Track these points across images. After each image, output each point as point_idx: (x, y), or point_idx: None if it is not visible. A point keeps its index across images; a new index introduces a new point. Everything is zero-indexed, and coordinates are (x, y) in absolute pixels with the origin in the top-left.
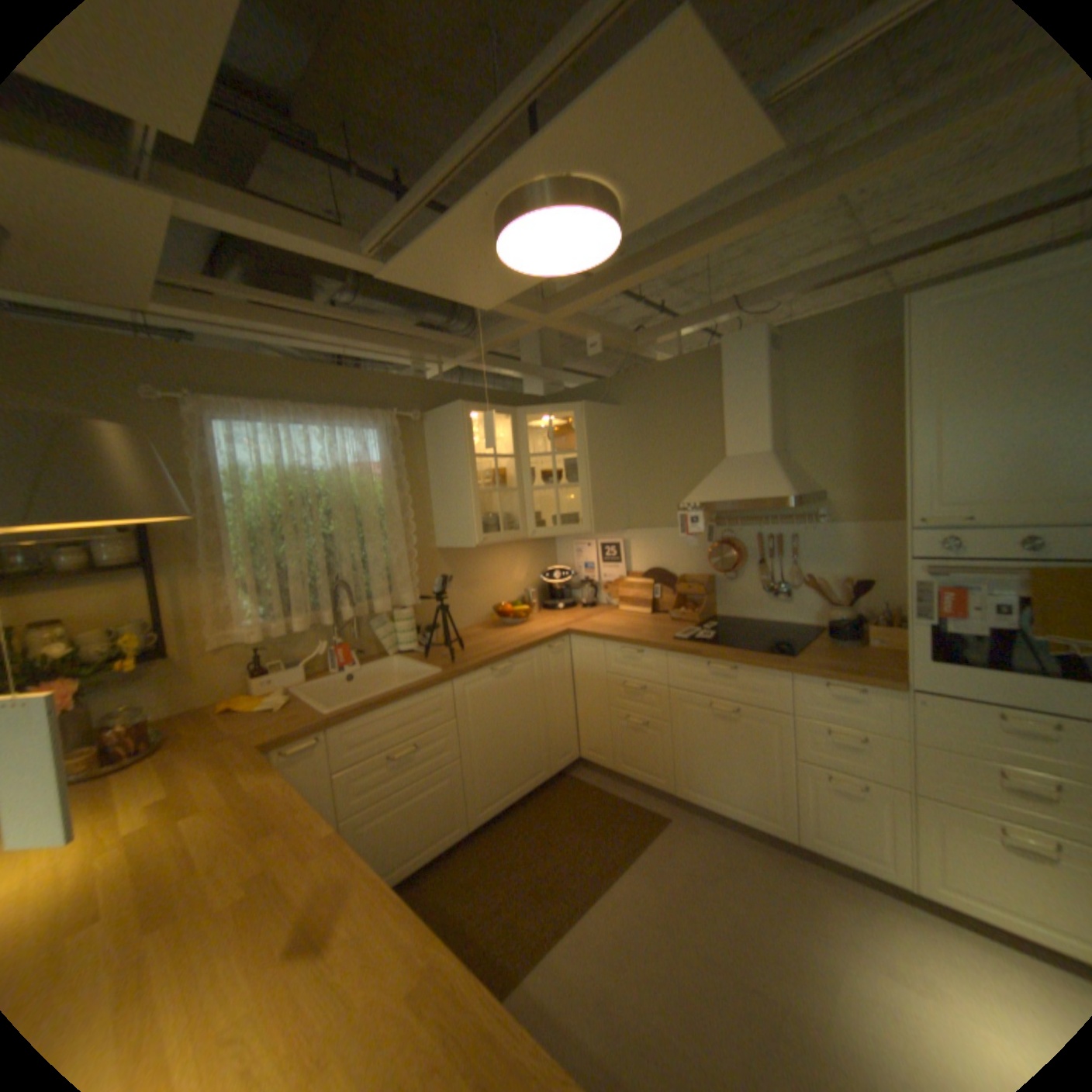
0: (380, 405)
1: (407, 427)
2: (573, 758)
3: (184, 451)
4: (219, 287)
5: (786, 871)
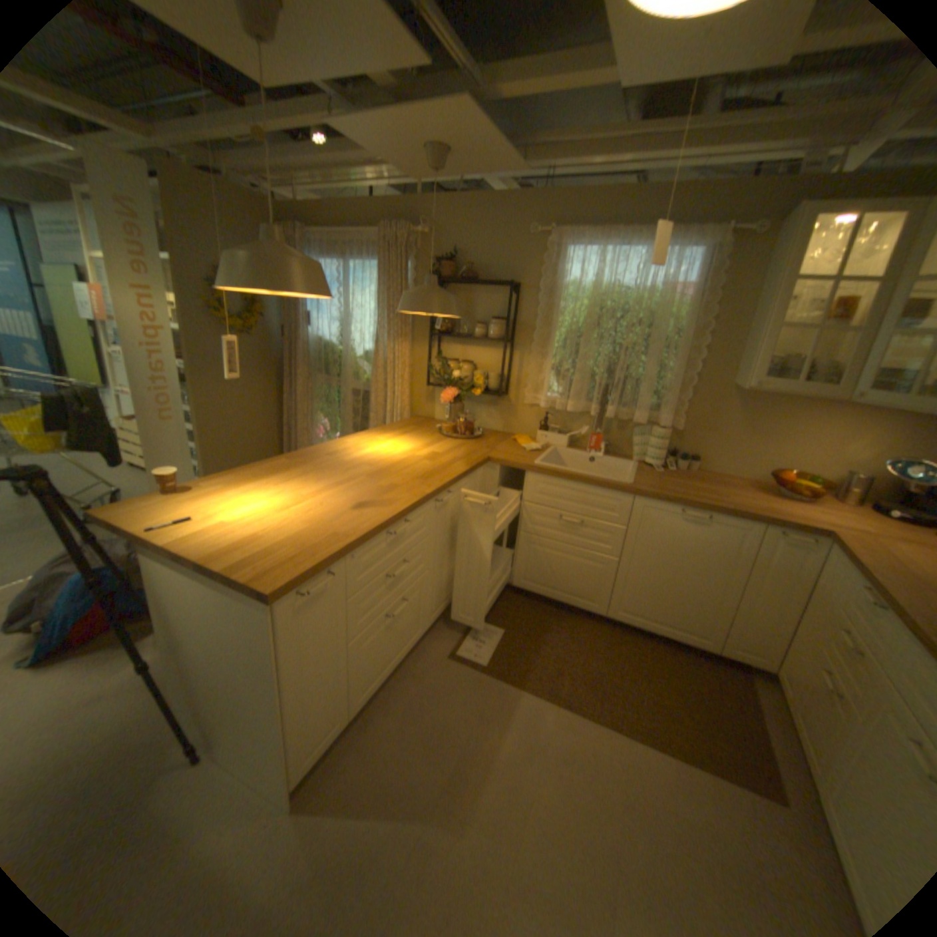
0: (728, 215)
1: (756, 239)
2: (766, 667)
3: (547, 267)
4: (578, 130)
5: None
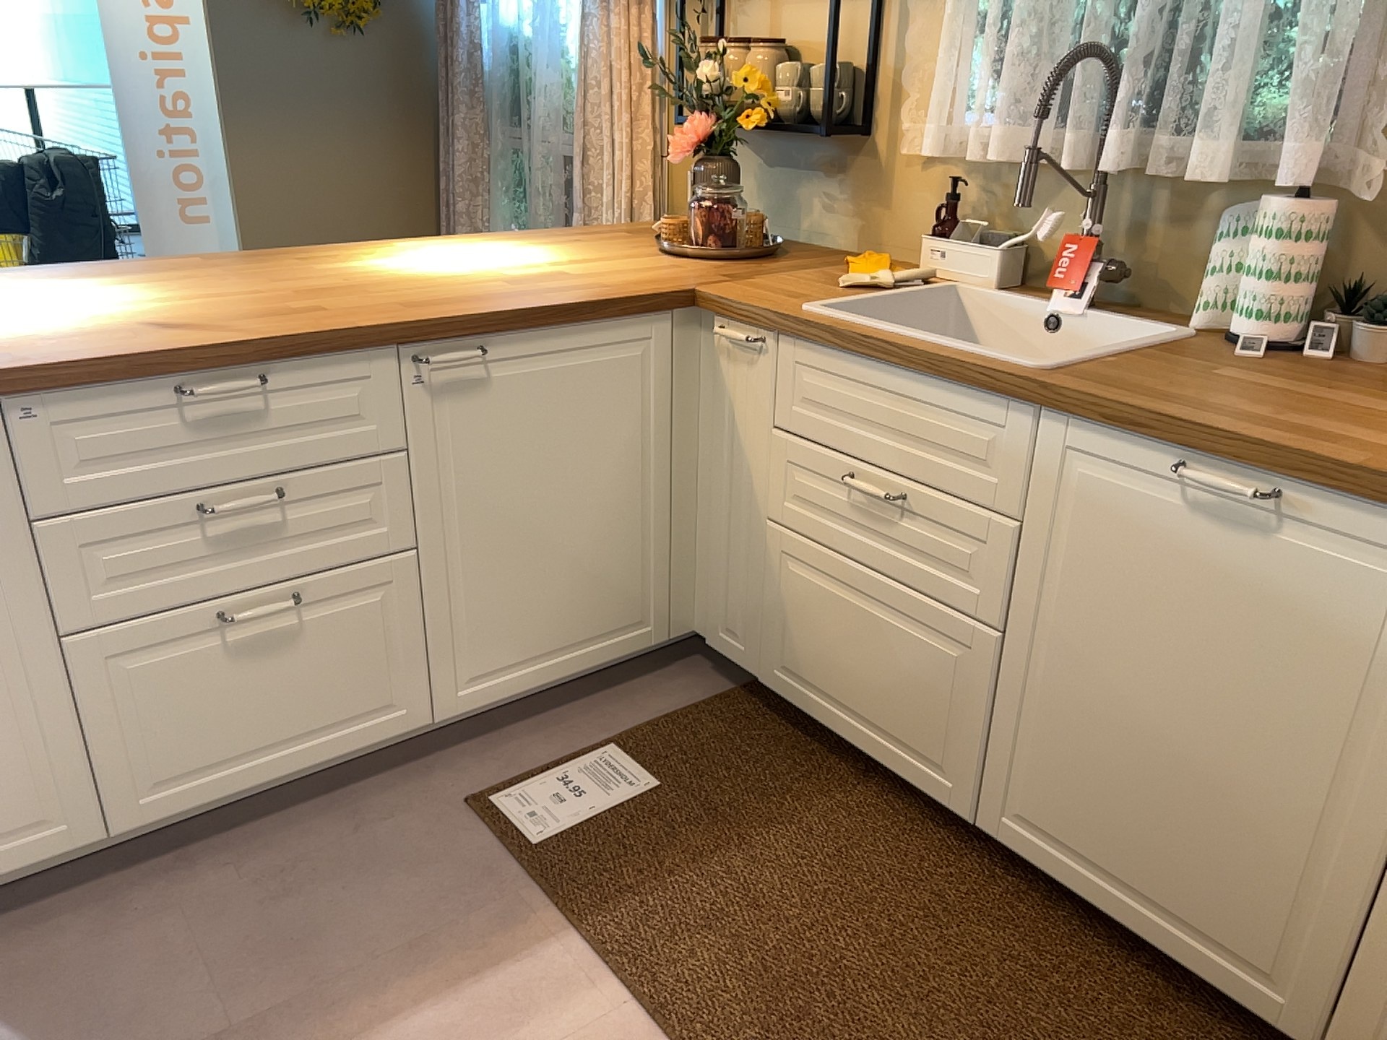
0: None
1: None
2: None
3: None
4: None
5: None
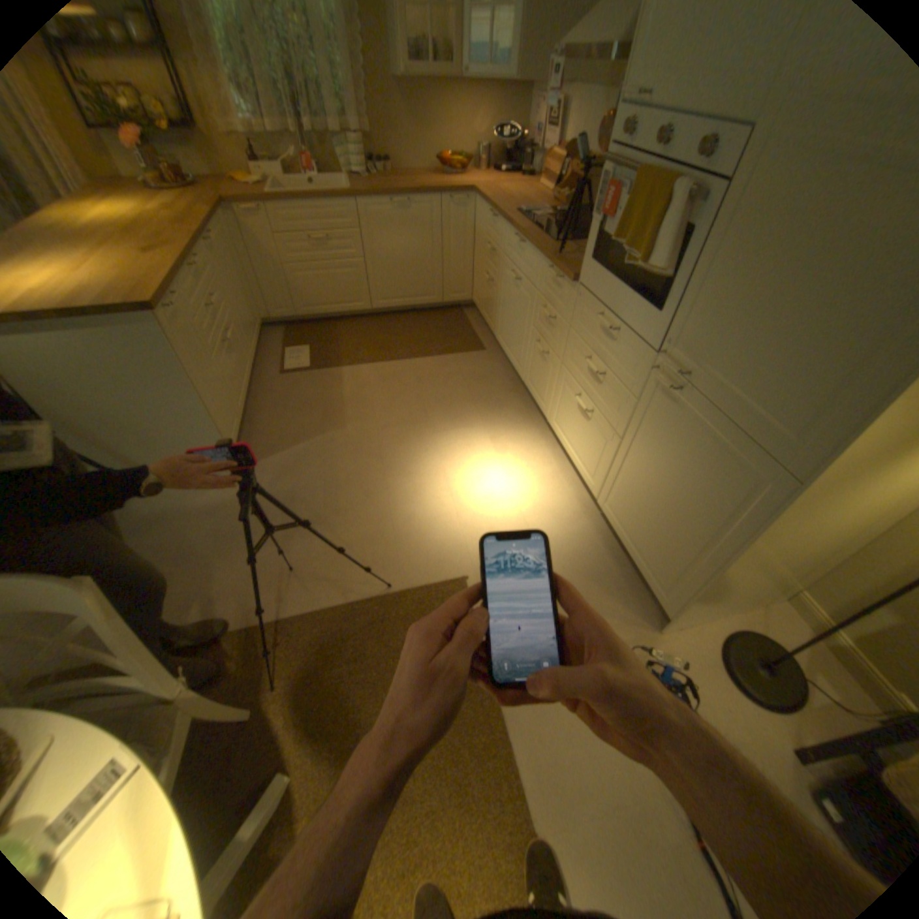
0: None
1: None
2: (464, 299)
3: None
4: None
5: (509, 393)
